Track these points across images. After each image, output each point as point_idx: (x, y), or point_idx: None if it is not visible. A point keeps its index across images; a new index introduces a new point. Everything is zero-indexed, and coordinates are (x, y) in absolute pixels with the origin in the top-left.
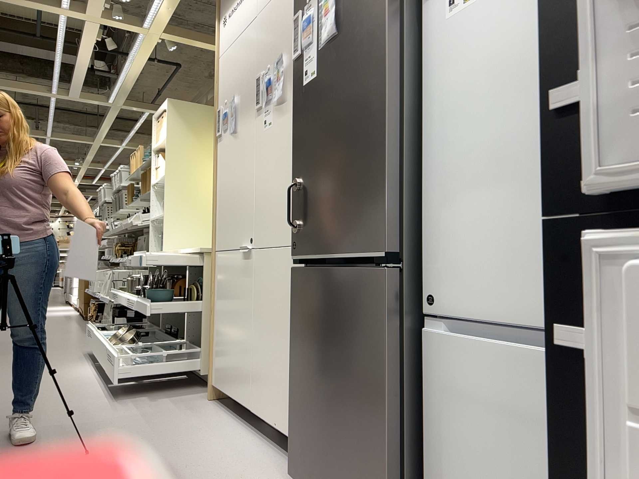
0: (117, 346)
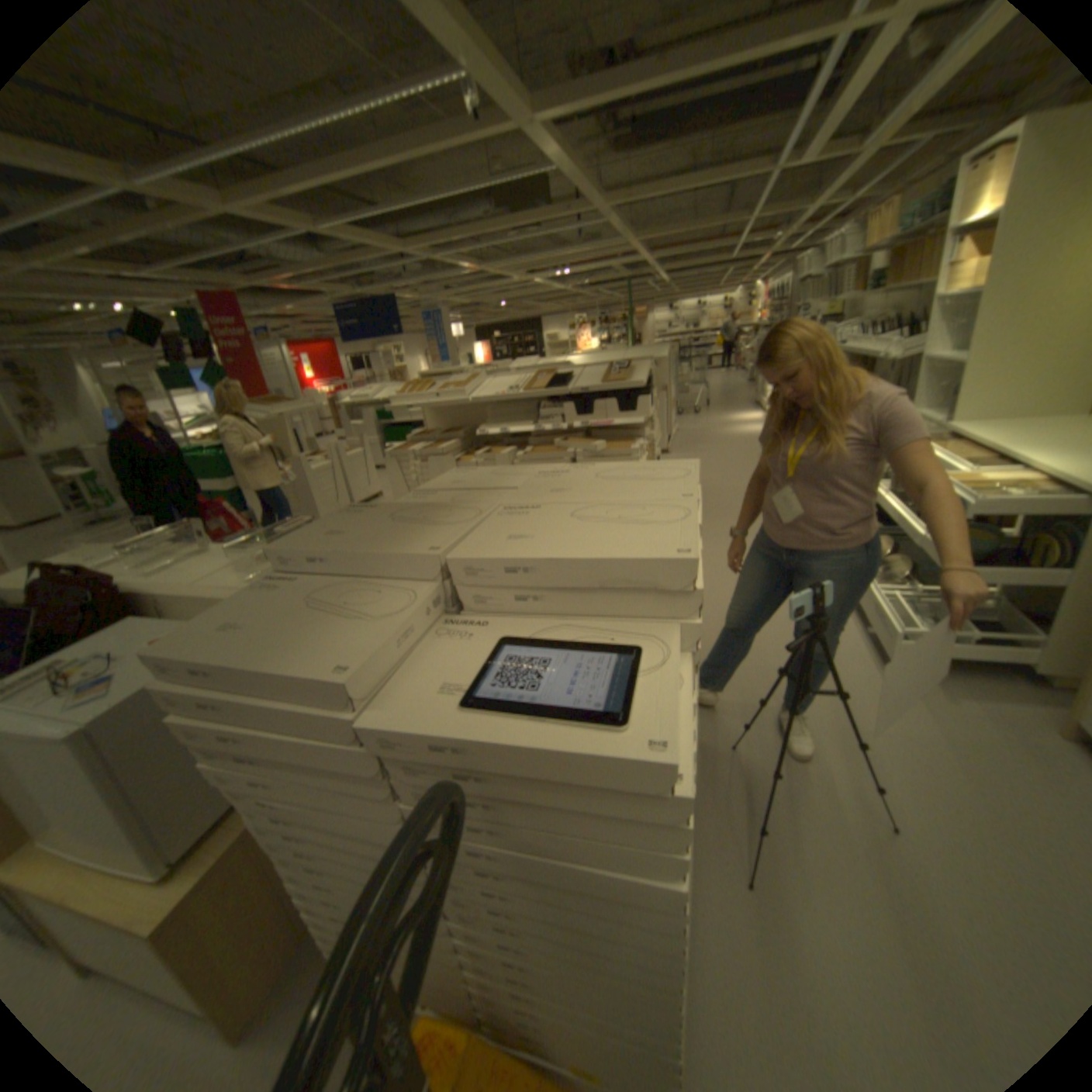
0: (886, 587)
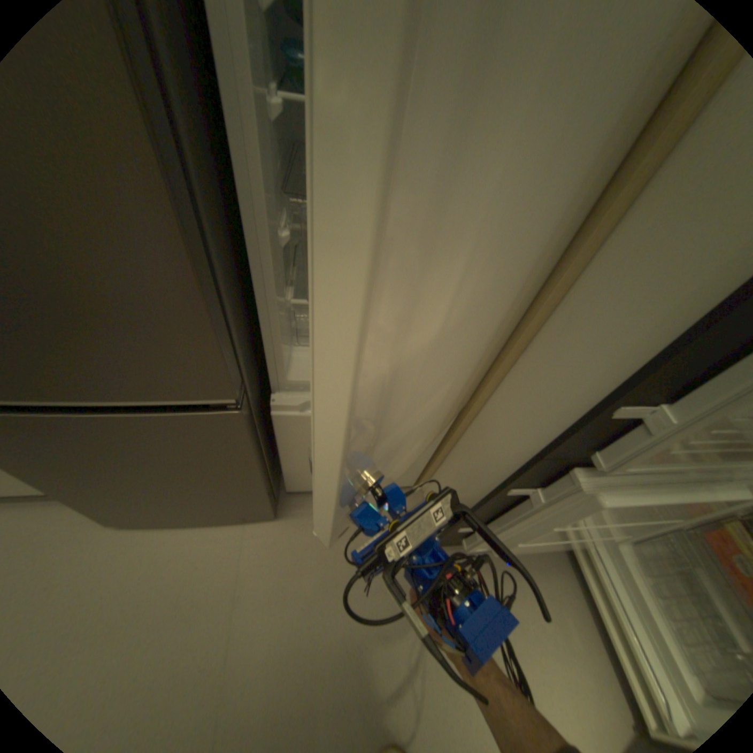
0: None
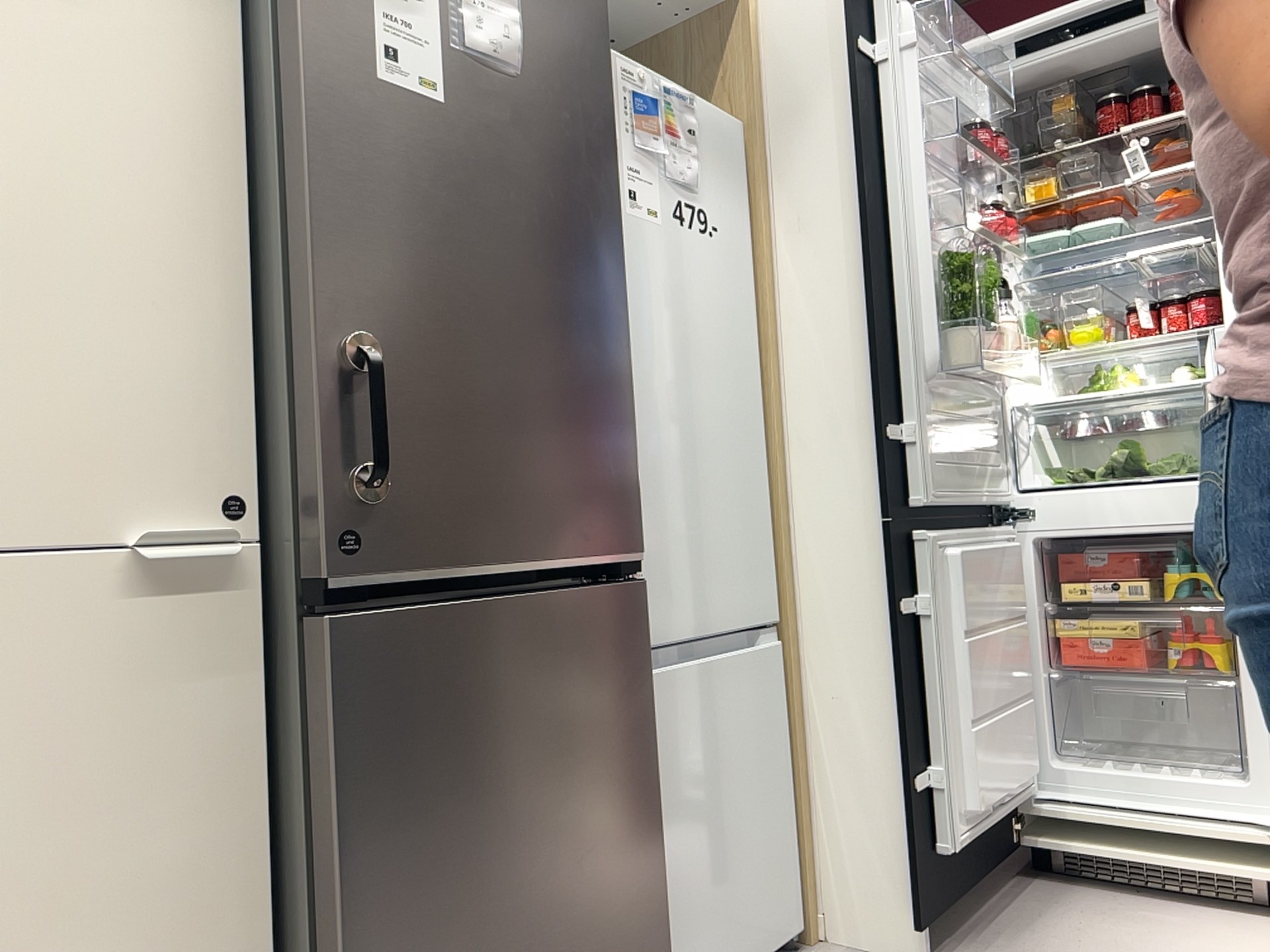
0: None
